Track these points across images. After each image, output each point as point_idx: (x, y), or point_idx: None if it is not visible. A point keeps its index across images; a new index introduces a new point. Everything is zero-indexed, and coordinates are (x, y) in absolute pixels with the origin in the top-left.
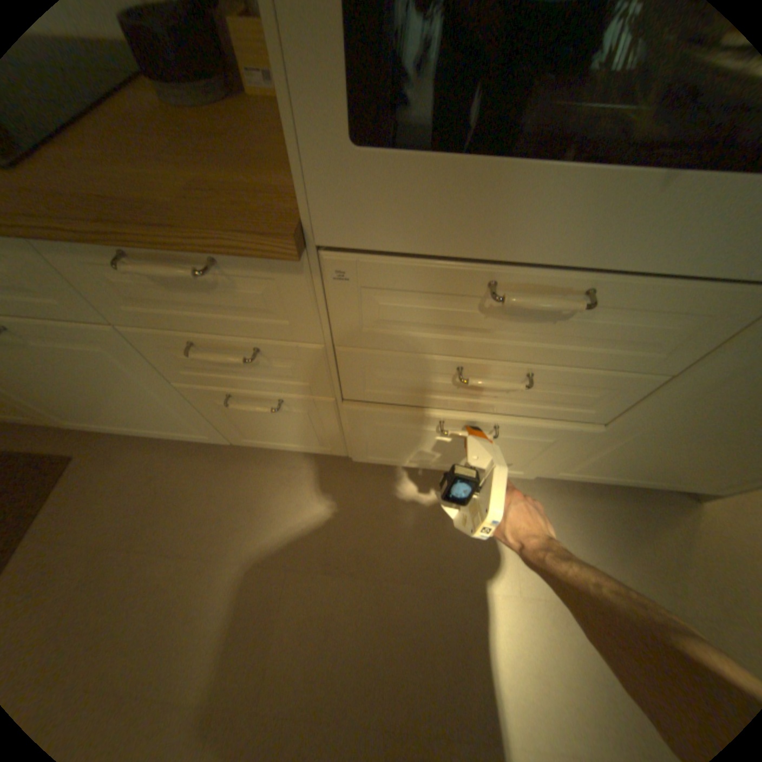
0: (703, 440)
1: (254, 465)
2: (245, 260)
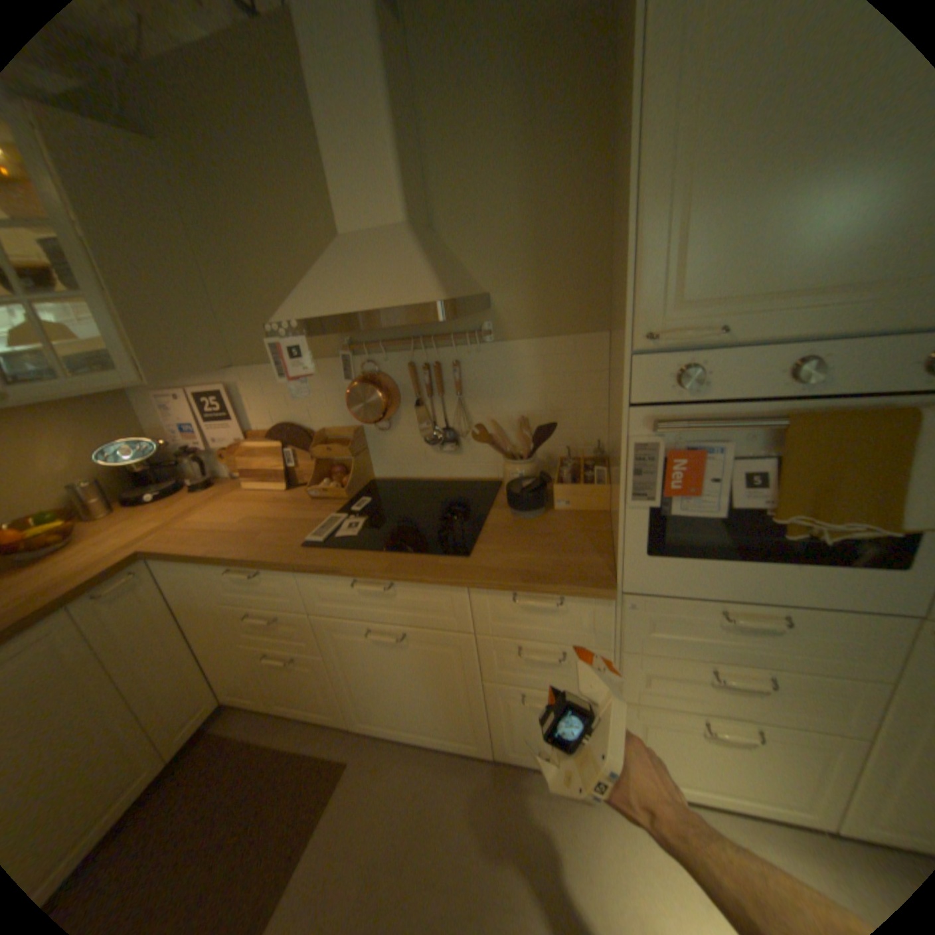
0: None
1: (510, 790)
2: (580, 599)
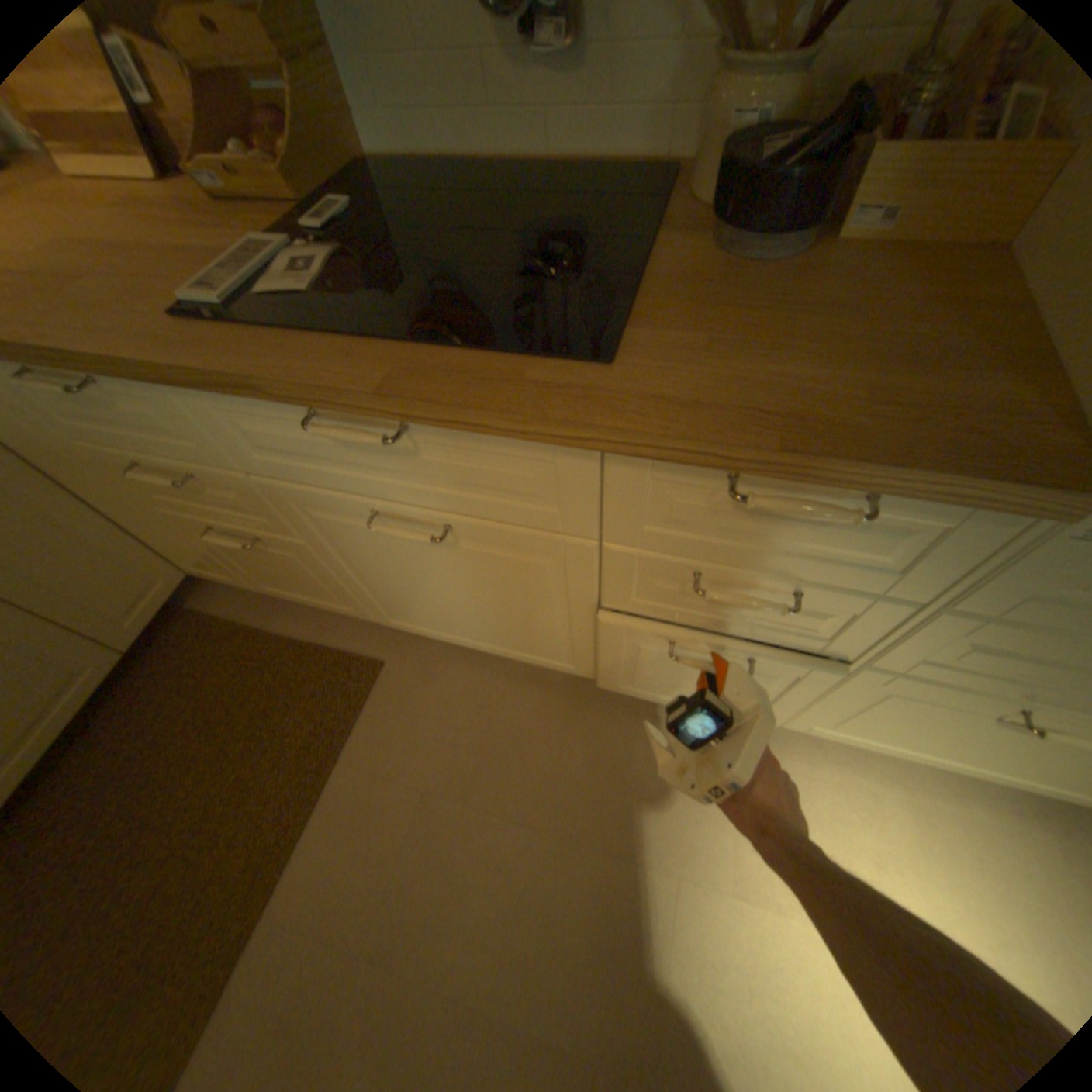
0: None
1: (618, 711)
2: (937, 502)
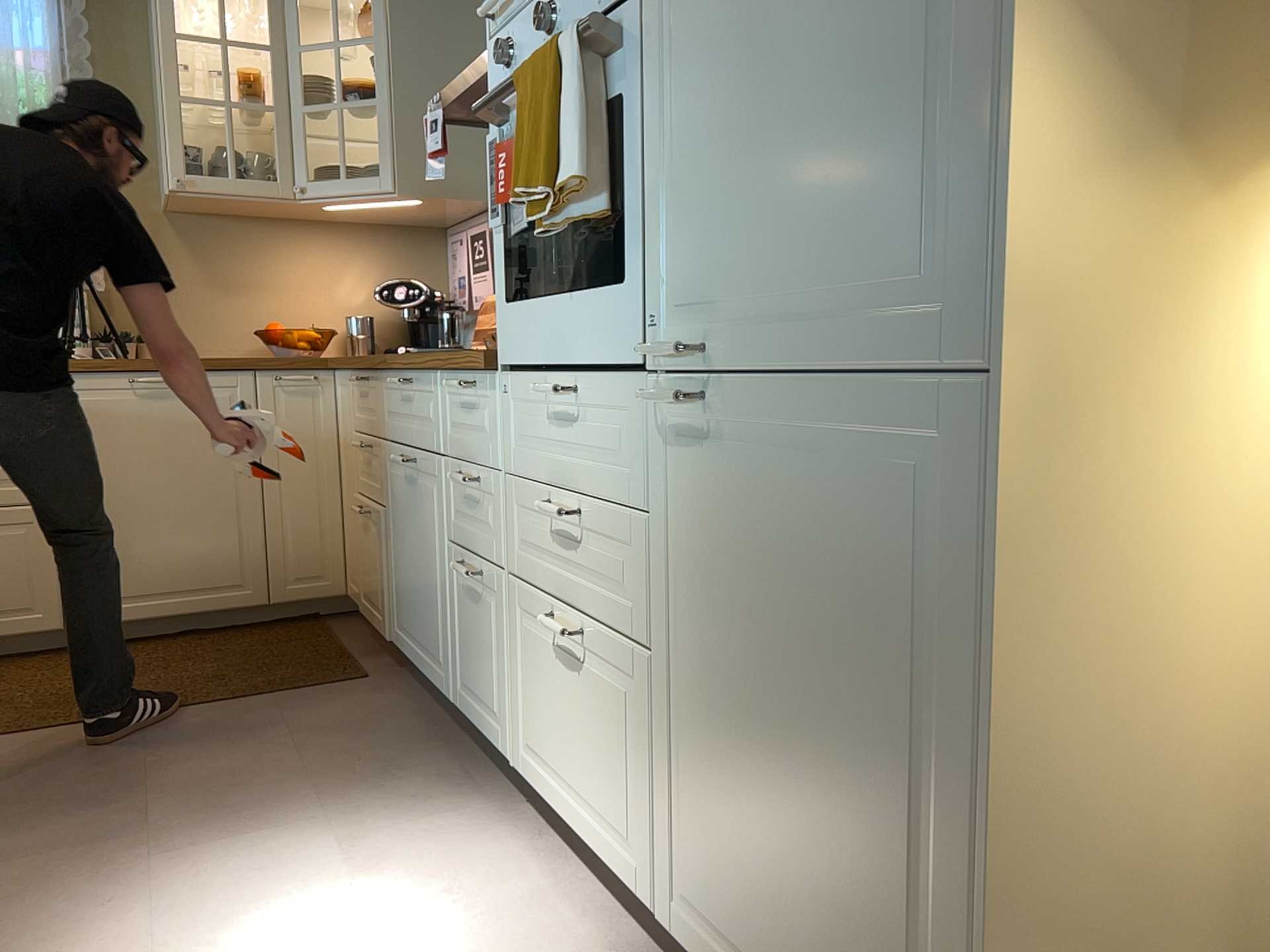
0: (748, 730)
1: (448, 757)
2: (484, 383)
